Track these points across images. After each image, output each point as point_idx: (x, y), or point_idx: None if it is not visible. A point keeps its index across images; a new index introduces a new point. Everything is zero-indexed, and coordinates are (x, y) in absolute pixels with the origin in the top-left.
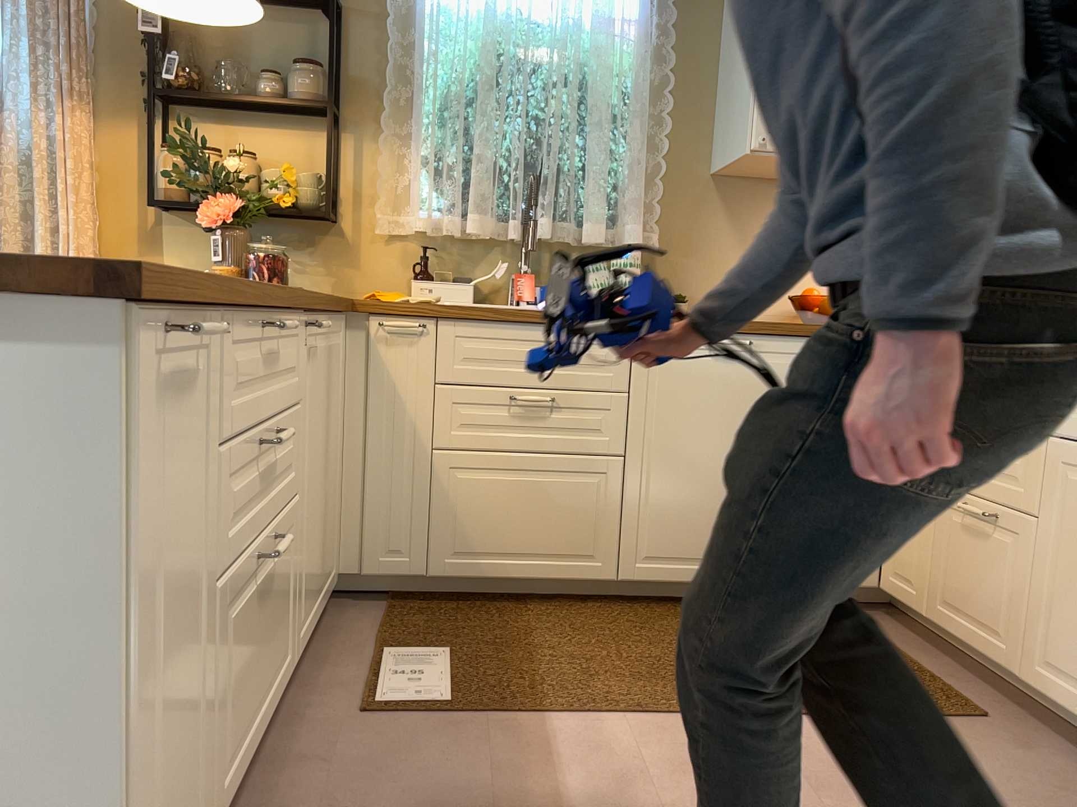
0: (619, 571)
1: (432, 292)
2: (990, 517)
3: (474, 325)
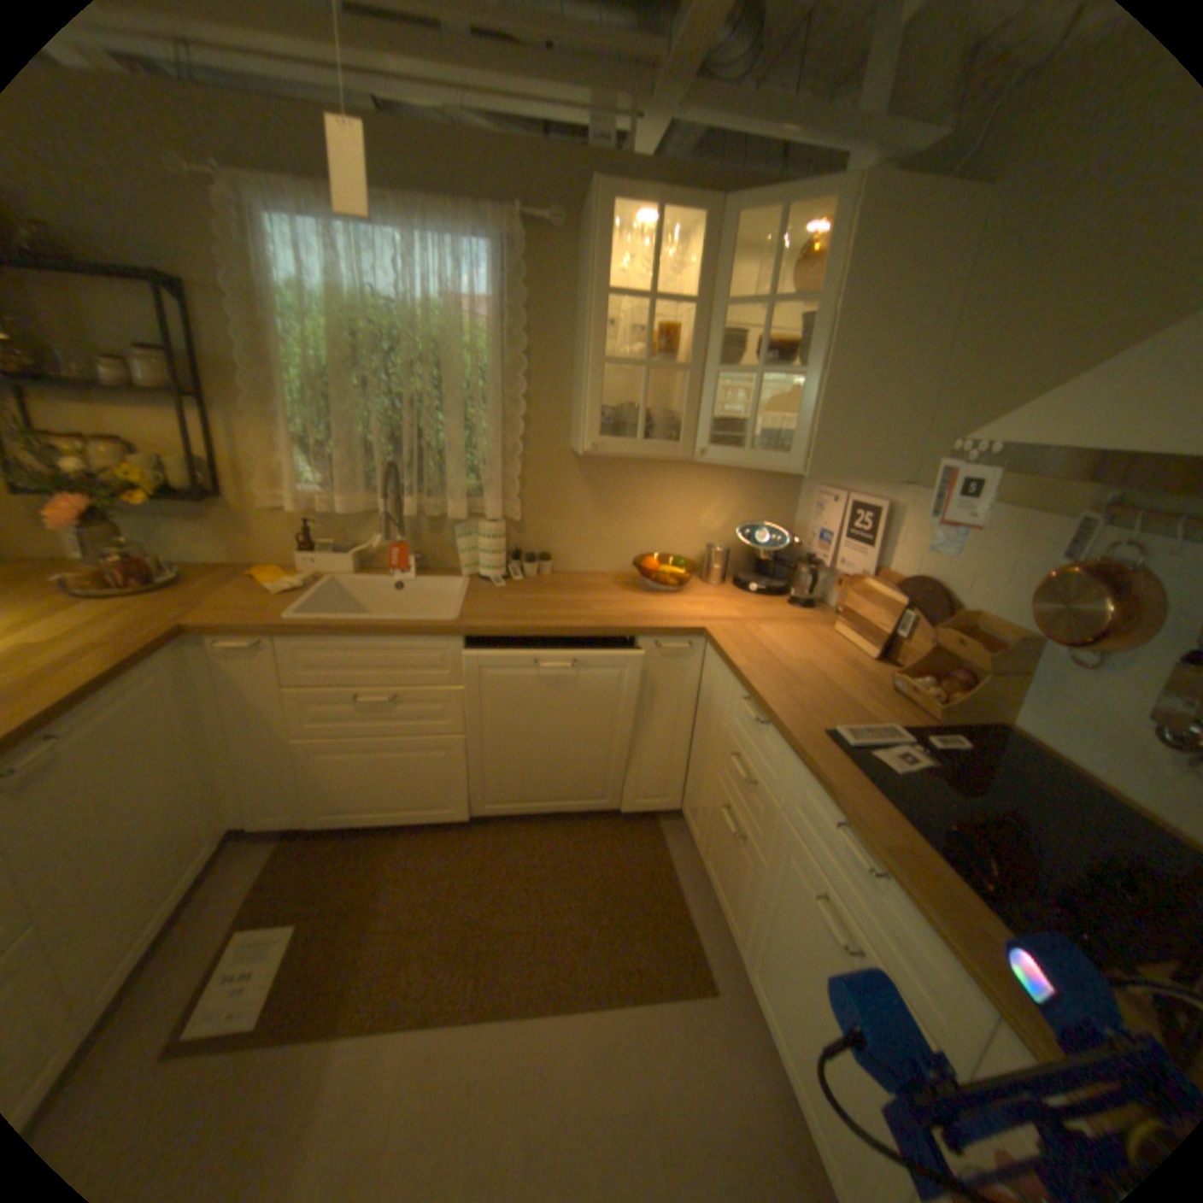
0: (470, 815)
1: (315, 566)
2: (739, 840)
3: (312, 642)
